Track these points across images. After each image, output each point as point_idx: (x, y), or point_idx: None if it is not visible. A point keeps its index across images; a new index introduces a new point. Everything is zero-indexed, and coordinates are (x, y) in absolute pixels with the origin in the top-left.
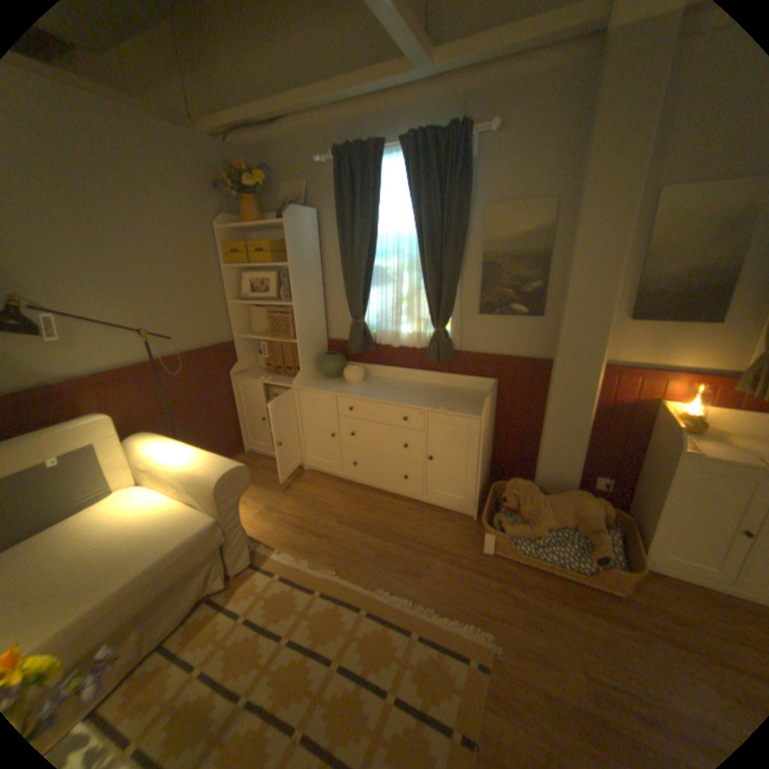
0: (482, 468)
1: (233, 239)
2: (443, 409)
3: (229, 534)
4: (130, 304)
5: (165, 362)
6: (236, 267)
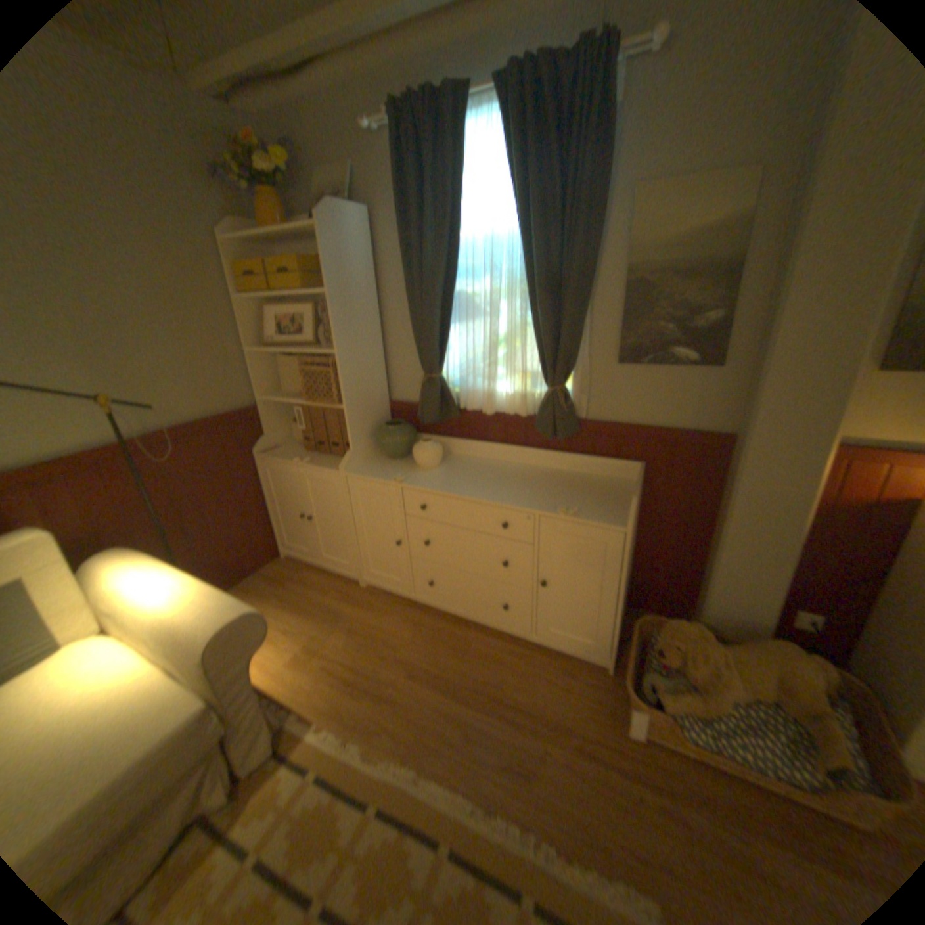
0: (623, 602)
1: (247, 257)
2: (565, 514)
3: (234, 719)
4: (84, 358)
5: (149, 442)
6: (254, 299)
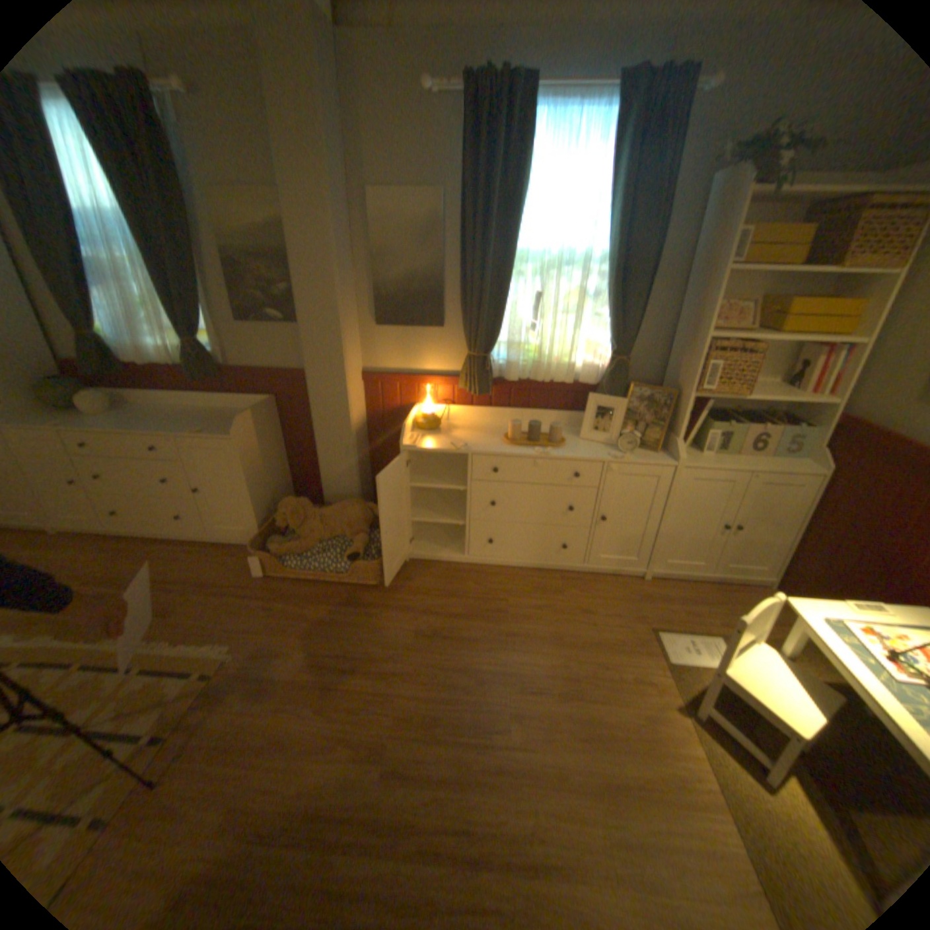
0: (254, 493)
1: None
2: (189, 433)
3: None
4: None
5: None
6: None
